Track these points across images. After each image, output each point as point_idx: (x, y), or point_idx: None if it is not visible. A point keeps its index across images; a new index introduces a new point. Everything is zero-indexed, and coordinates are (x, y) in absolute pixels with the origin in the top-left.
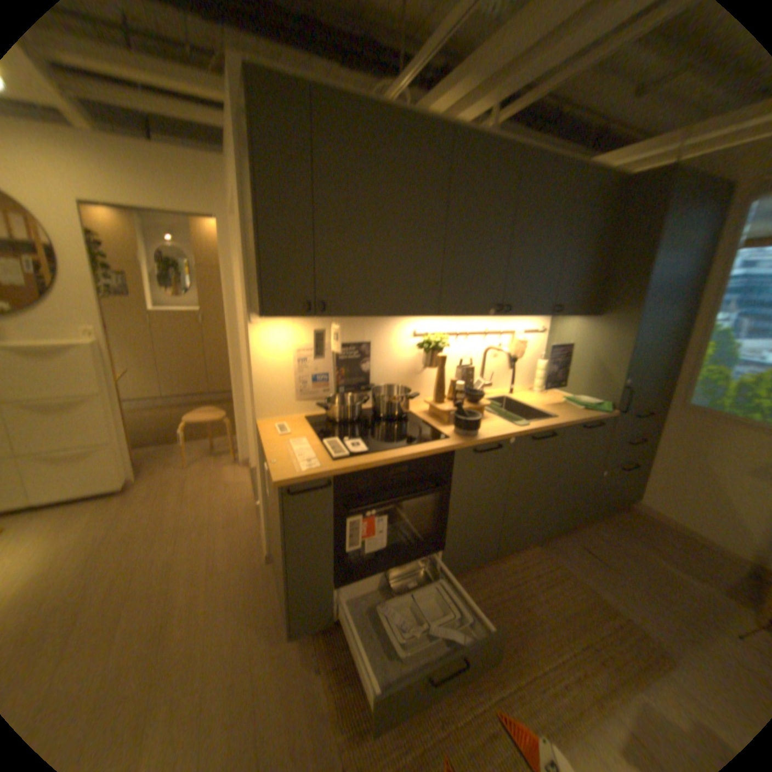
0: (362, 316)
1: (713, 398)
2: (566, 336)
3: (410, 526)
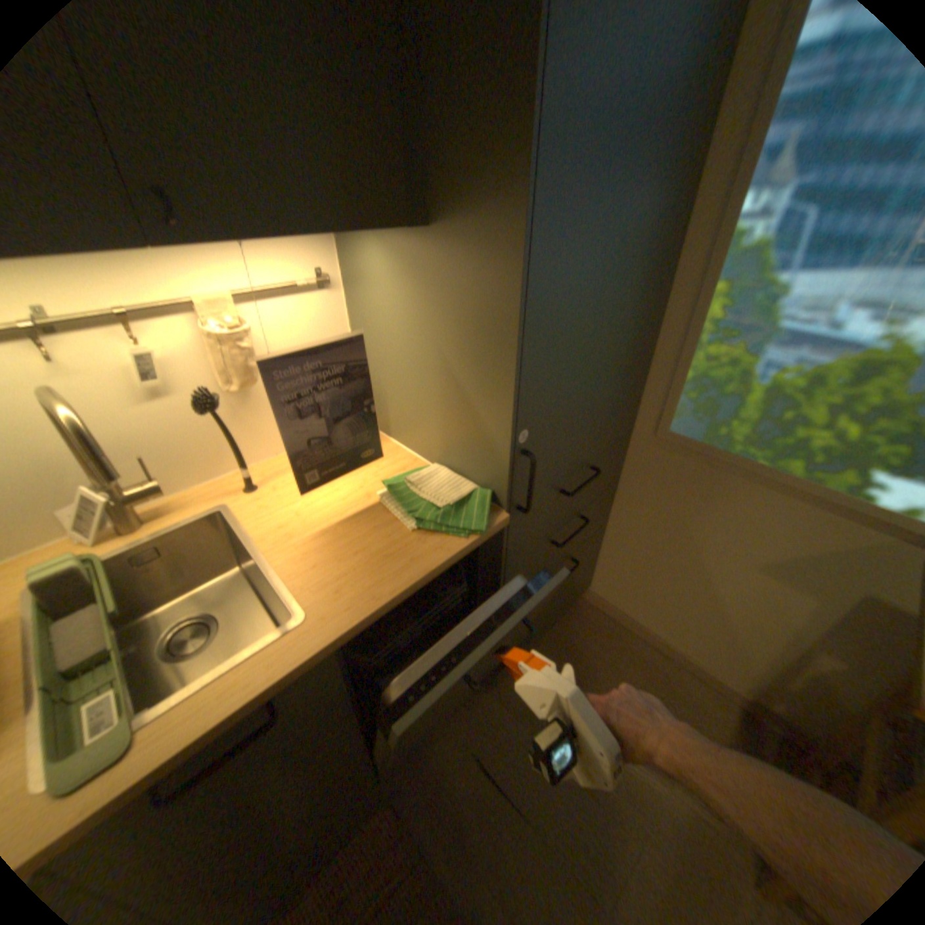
0: None
1: (714, 420)
2: (376, 298)
3: None
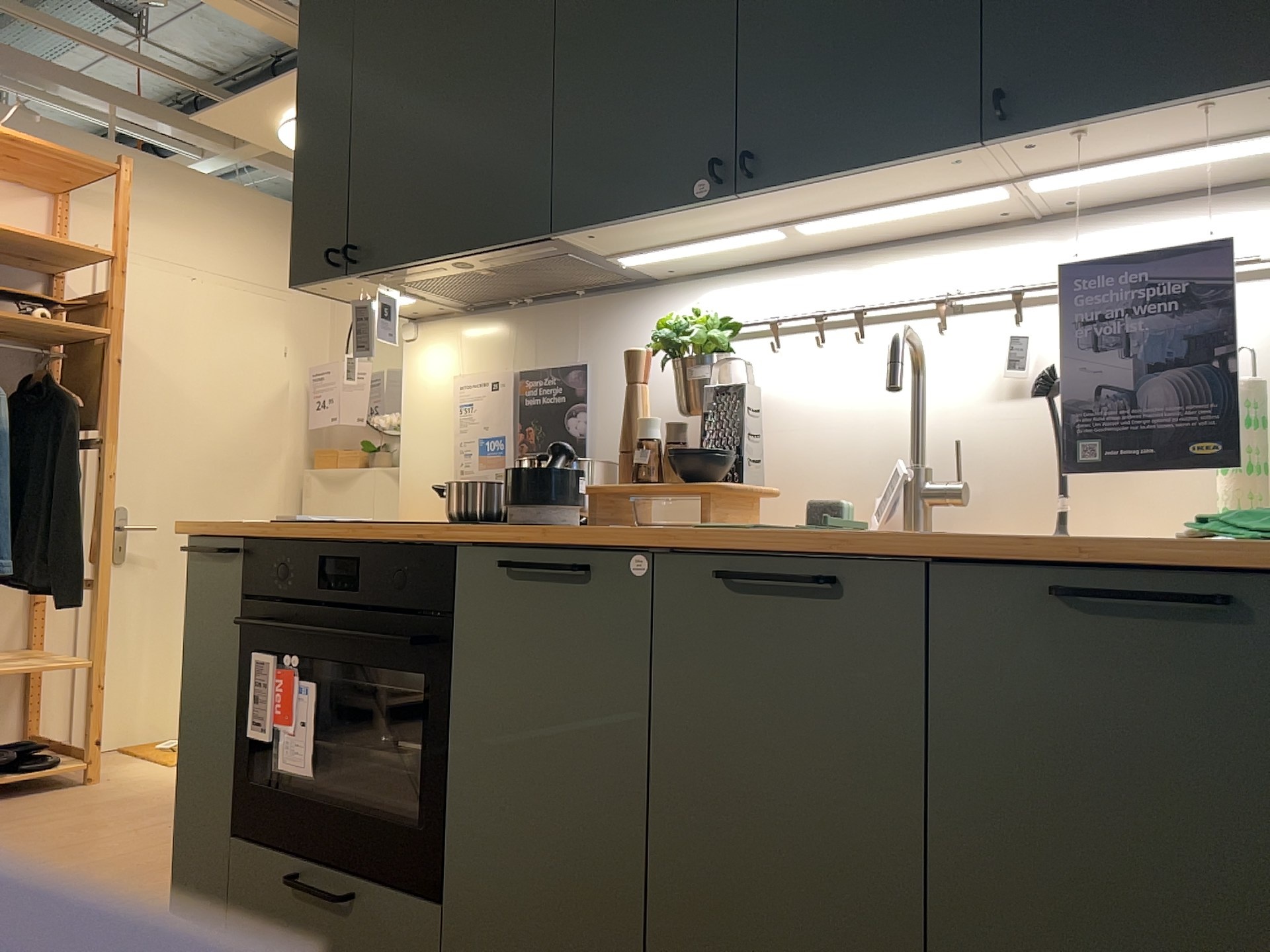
0: (423, 265)
1: None
2: None
3: (402, 781)
